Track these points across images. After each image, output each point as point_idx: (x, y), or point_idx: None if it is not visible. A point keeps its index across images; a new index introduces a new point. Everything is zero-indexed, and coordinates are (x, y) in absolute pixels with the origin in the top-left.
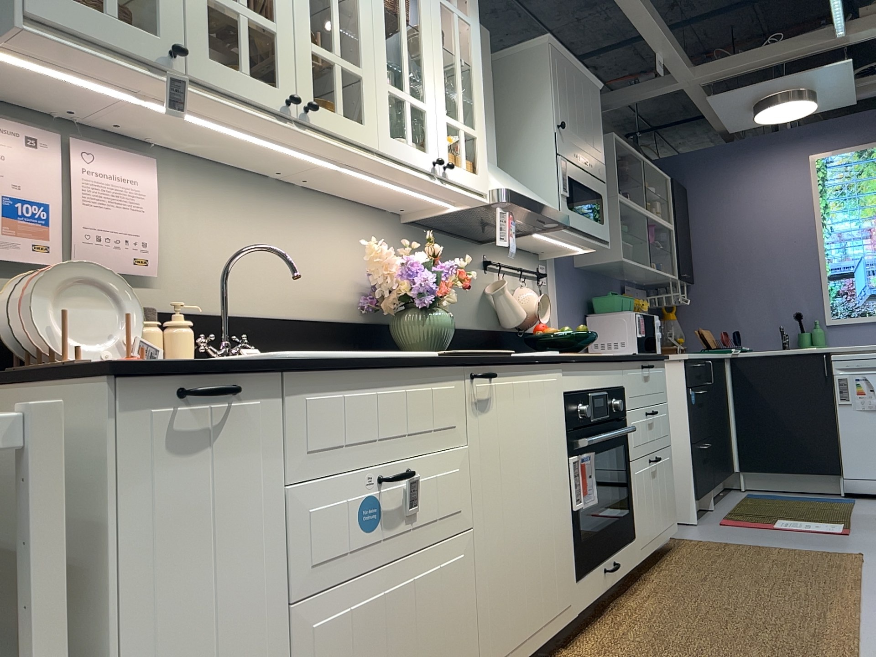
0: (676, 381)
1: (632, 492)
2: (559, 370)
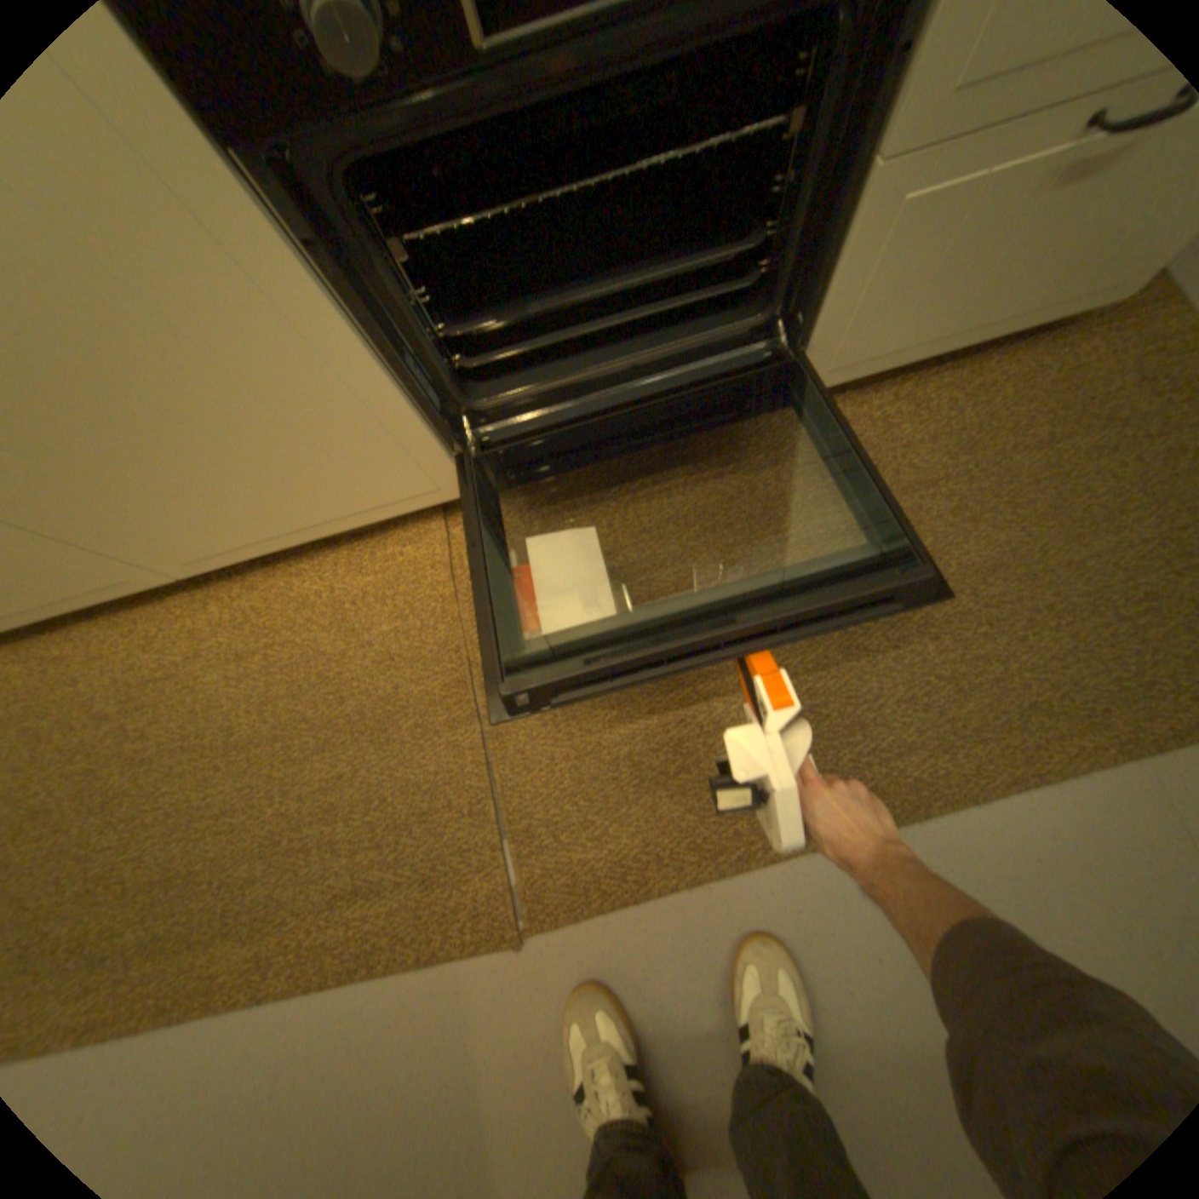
0: None
1: (844, 260)
2: None
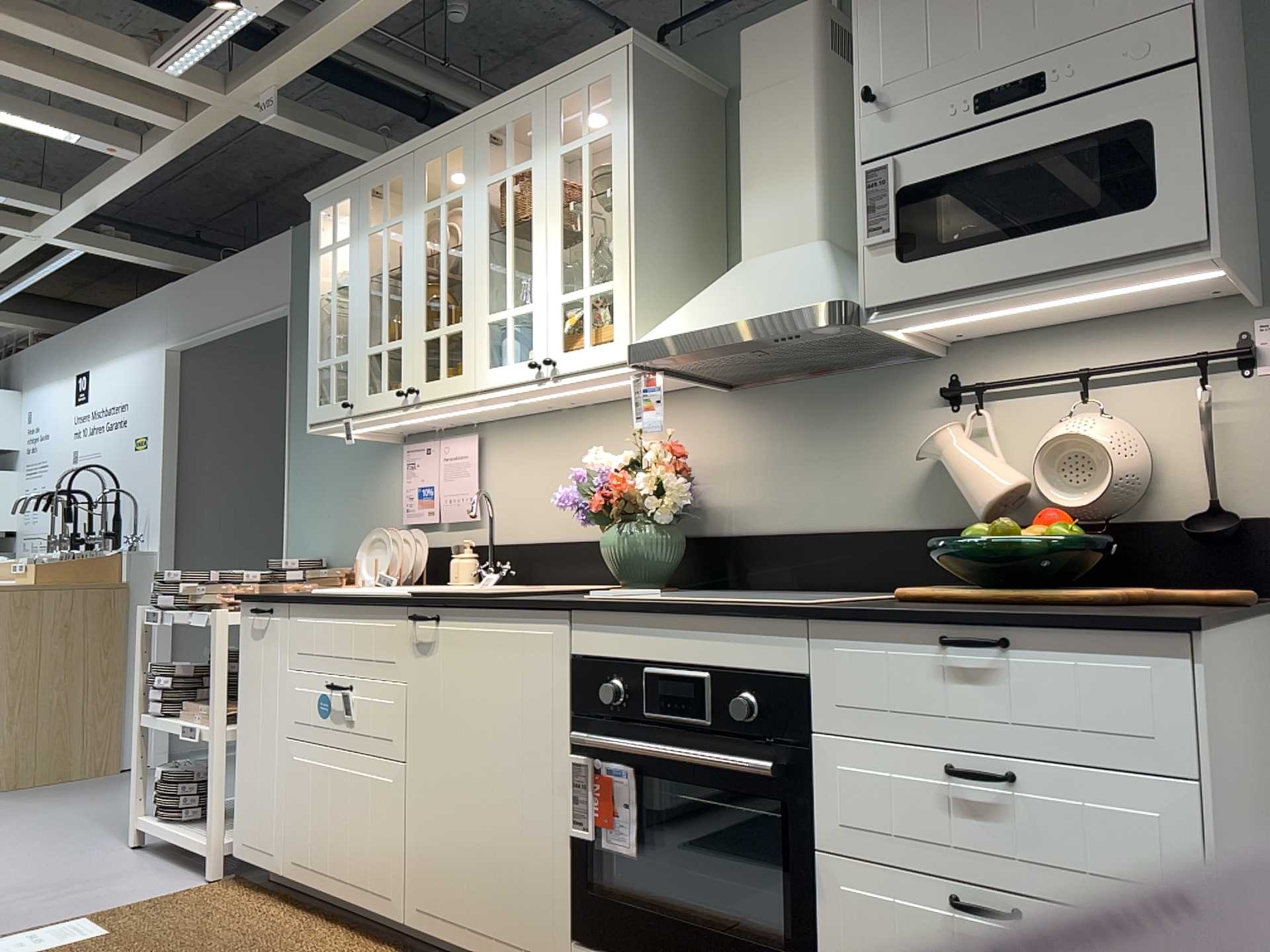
0: None
1: (819, 923)
2: (557, 620)
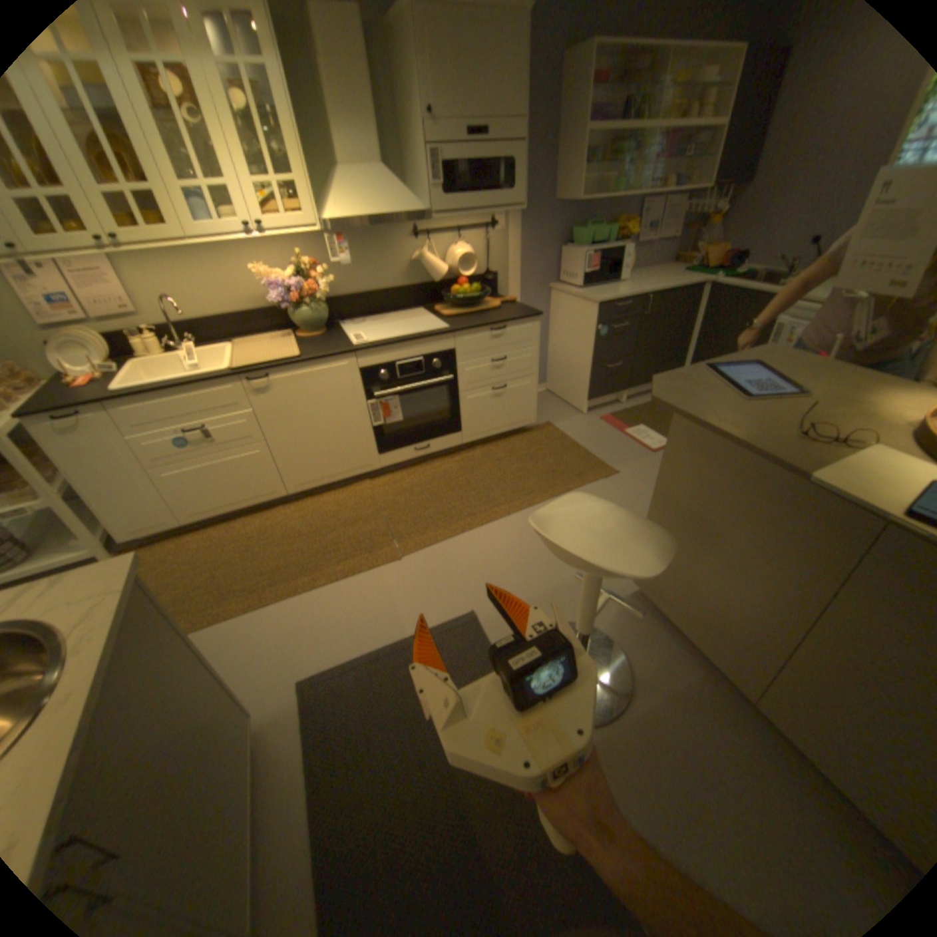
0: (591, 318)
1: (460, 410)
2: (350, 358)
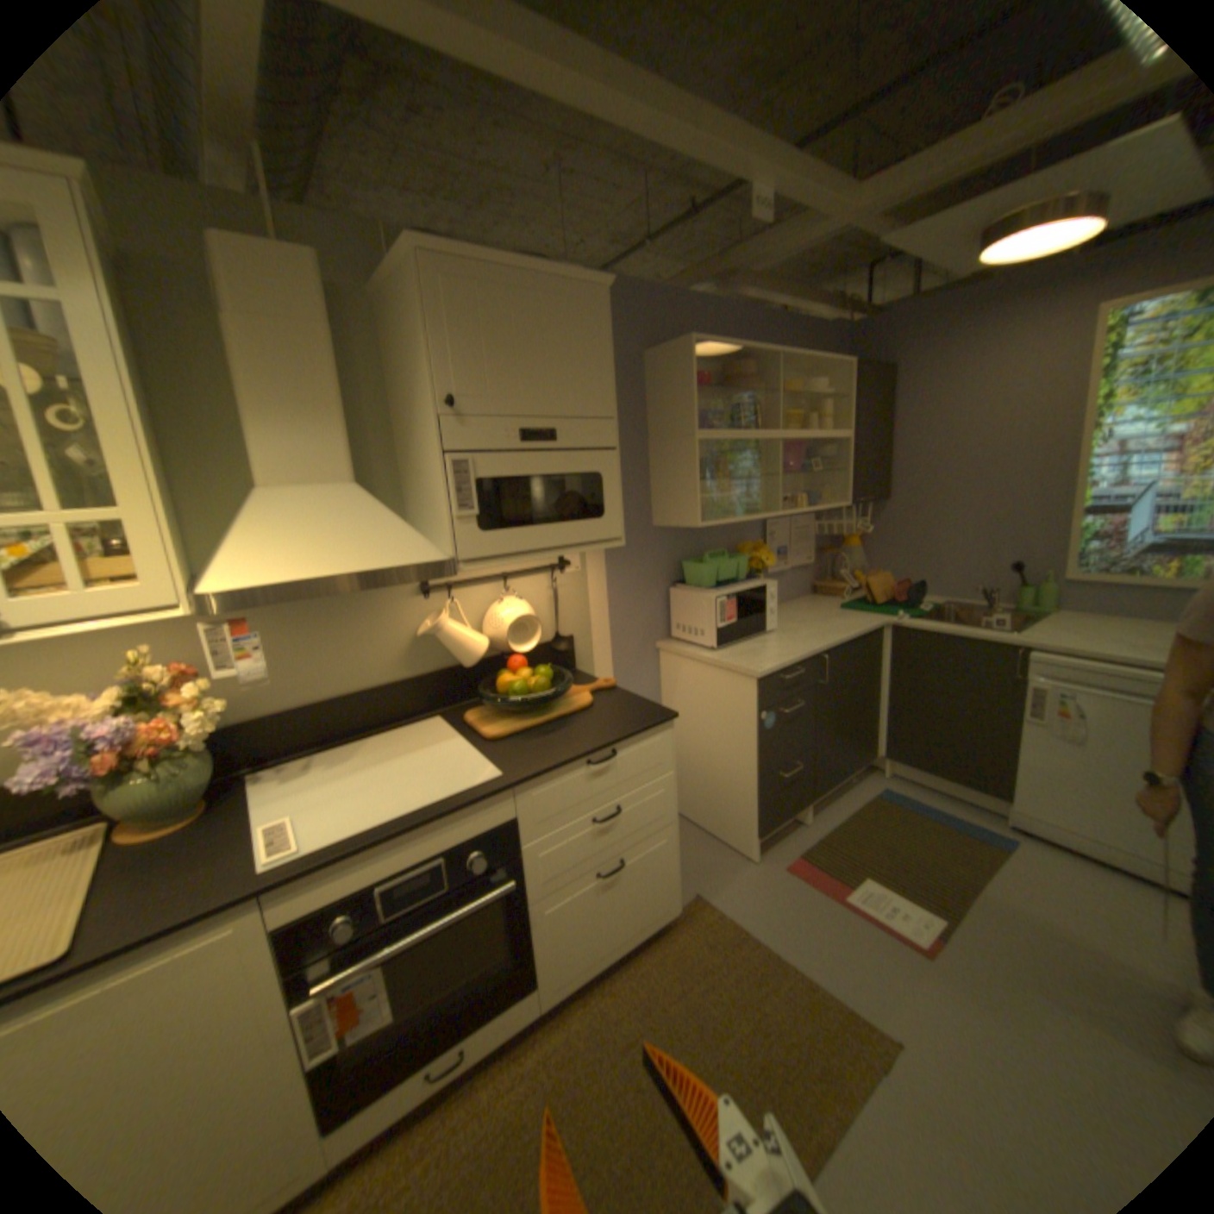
0: (746, 700)
1: (532, 941)
2: (239, 914)
